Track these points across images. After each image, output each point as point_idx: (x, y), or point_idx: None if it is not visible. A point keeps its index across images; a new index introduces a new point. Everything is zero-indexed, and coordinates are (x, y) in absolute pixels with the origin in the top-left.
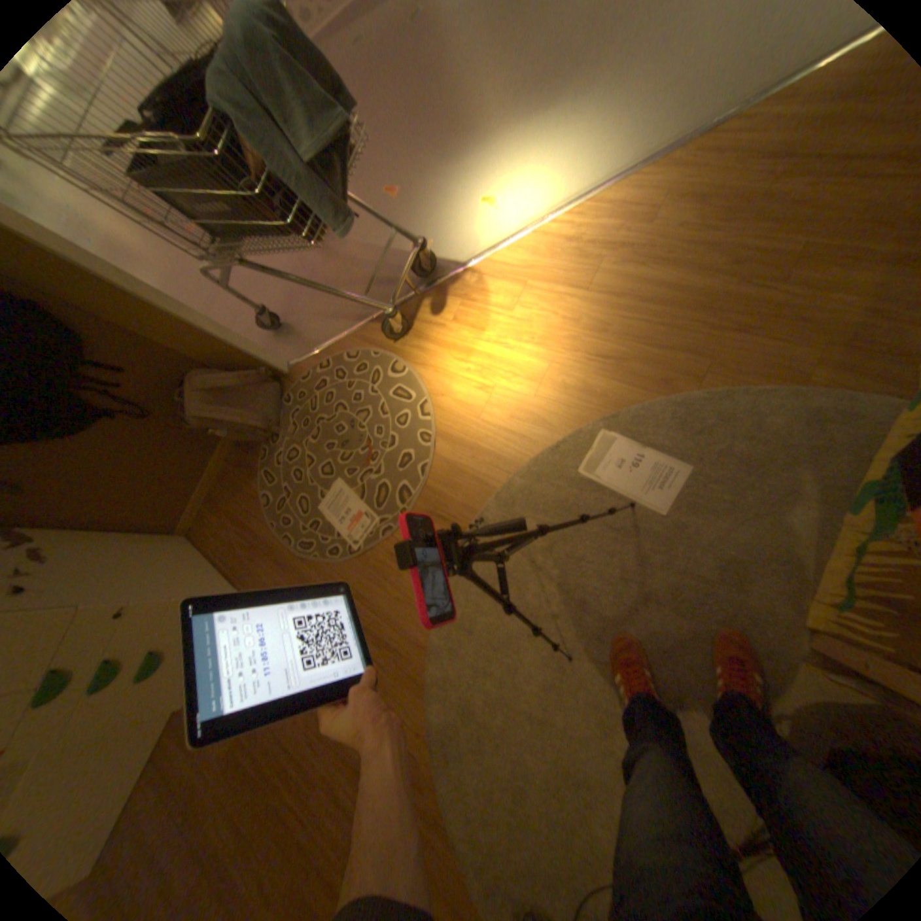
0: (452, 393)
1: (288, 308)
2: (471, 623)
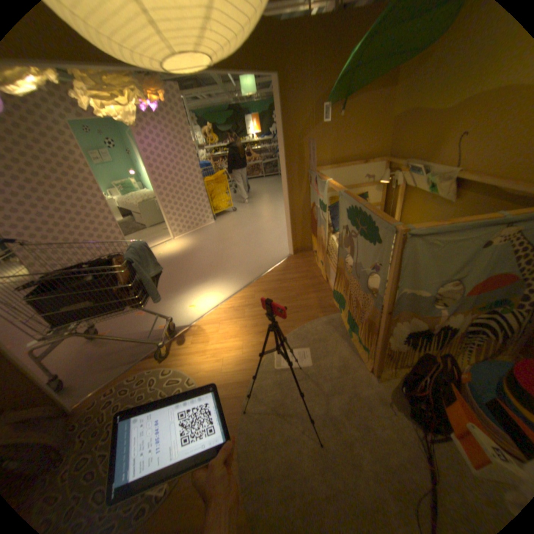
0: (202, 370)
1: (76, 371)
2: (266, 473)
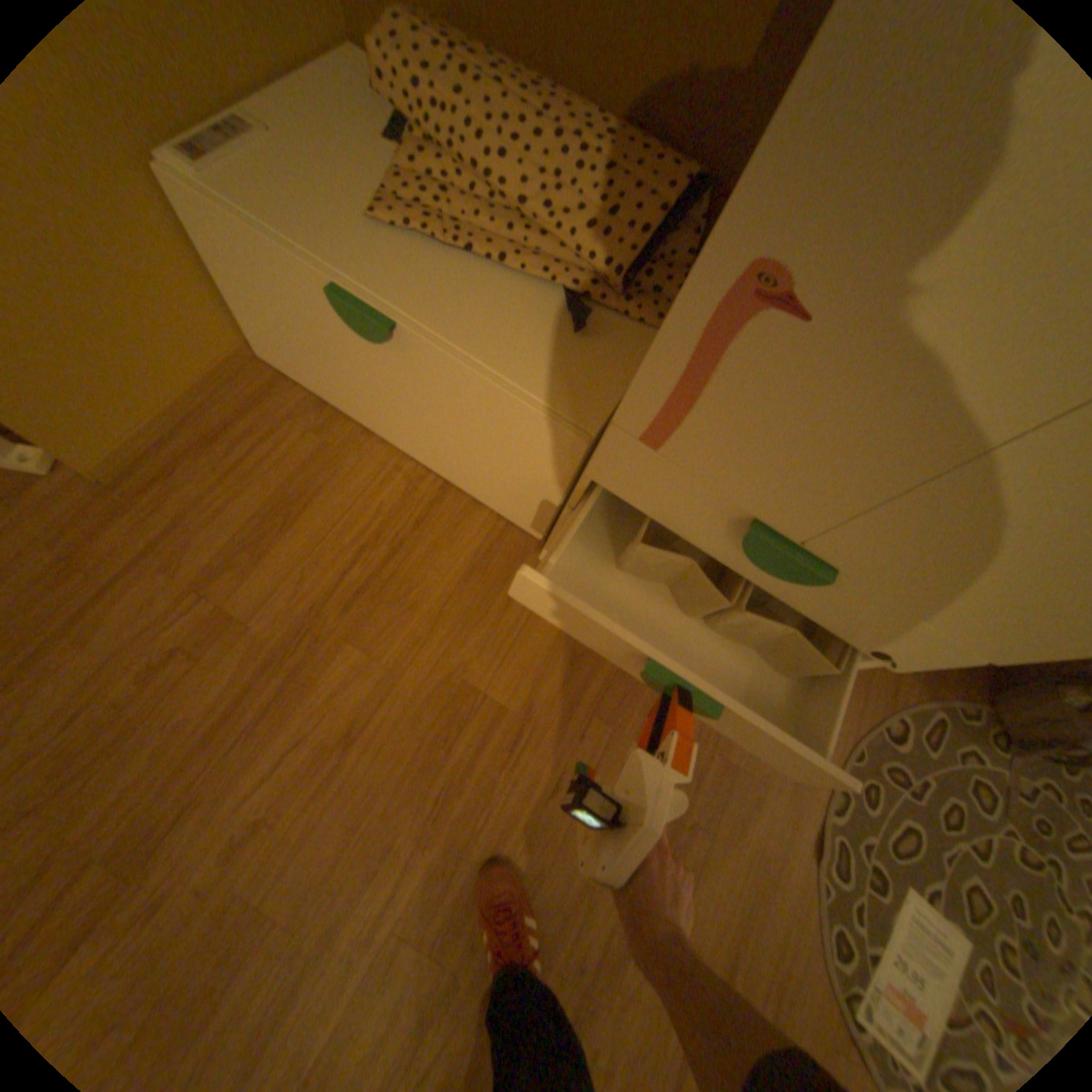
0: None
1: None
2: None
